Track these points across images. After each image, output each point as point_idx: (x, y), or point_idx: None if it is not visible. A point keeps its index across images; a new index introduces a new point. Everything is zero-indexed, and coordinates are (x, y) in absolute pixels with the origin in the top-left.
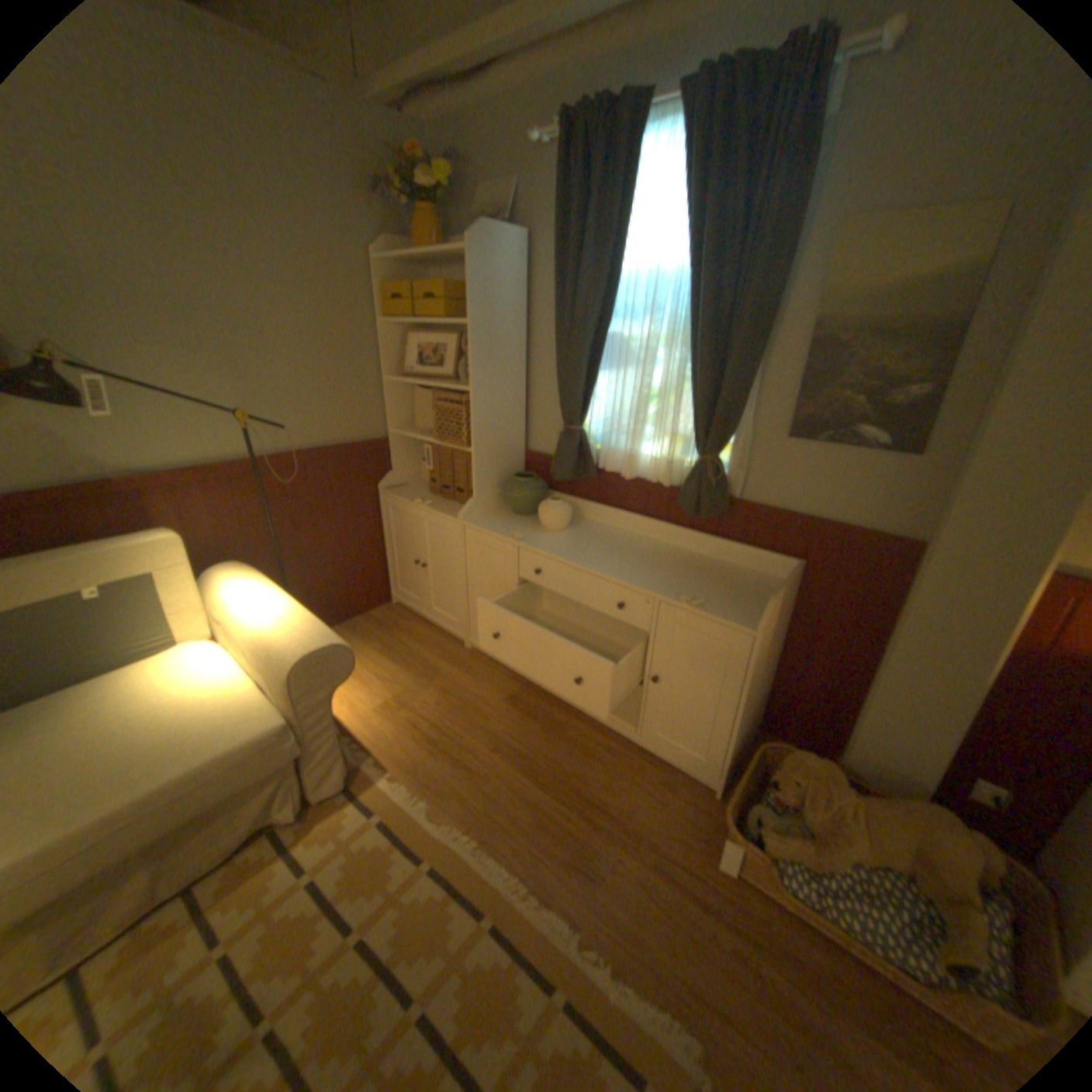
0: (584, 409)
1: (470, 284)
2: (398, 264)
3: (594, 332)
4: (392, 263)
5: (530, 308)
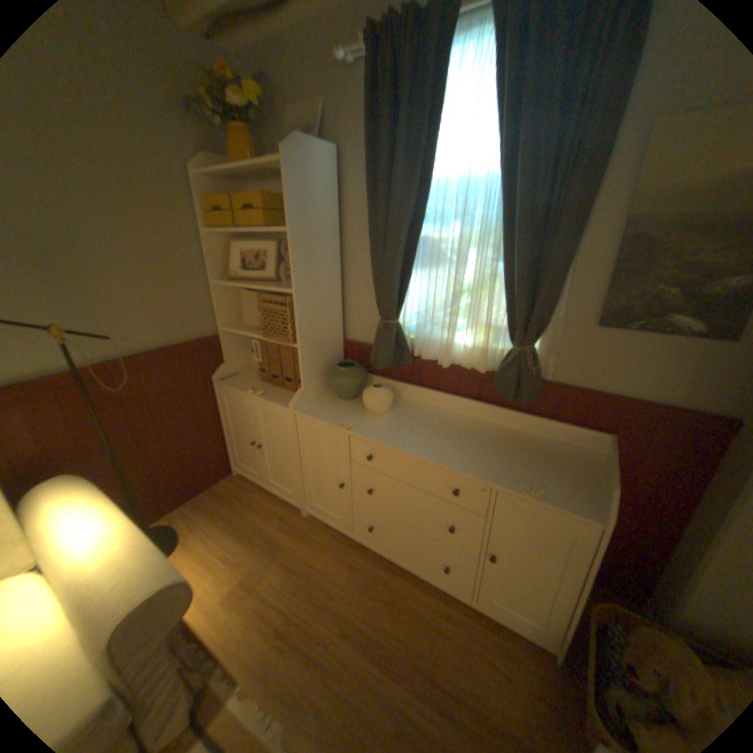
0: (400, 305)
1: (286, 194)
2: (216, 179)
3: (408, 235)
4: (210, 177)
5: (342, 215)
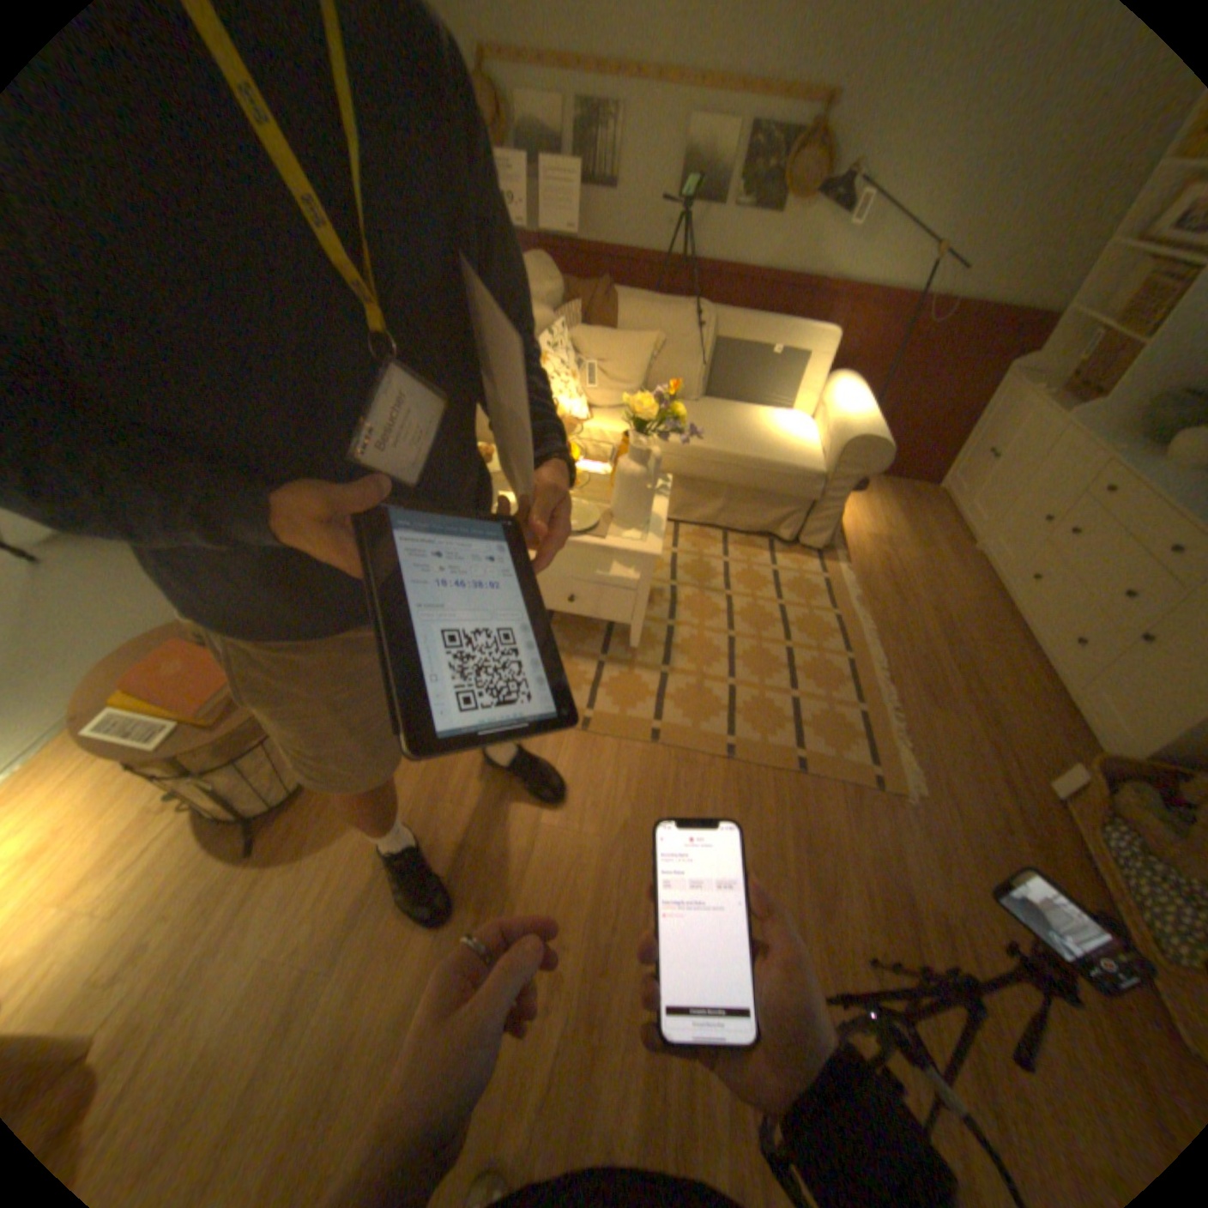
0: None
1: None
2: None
3: None
4: None
5: None
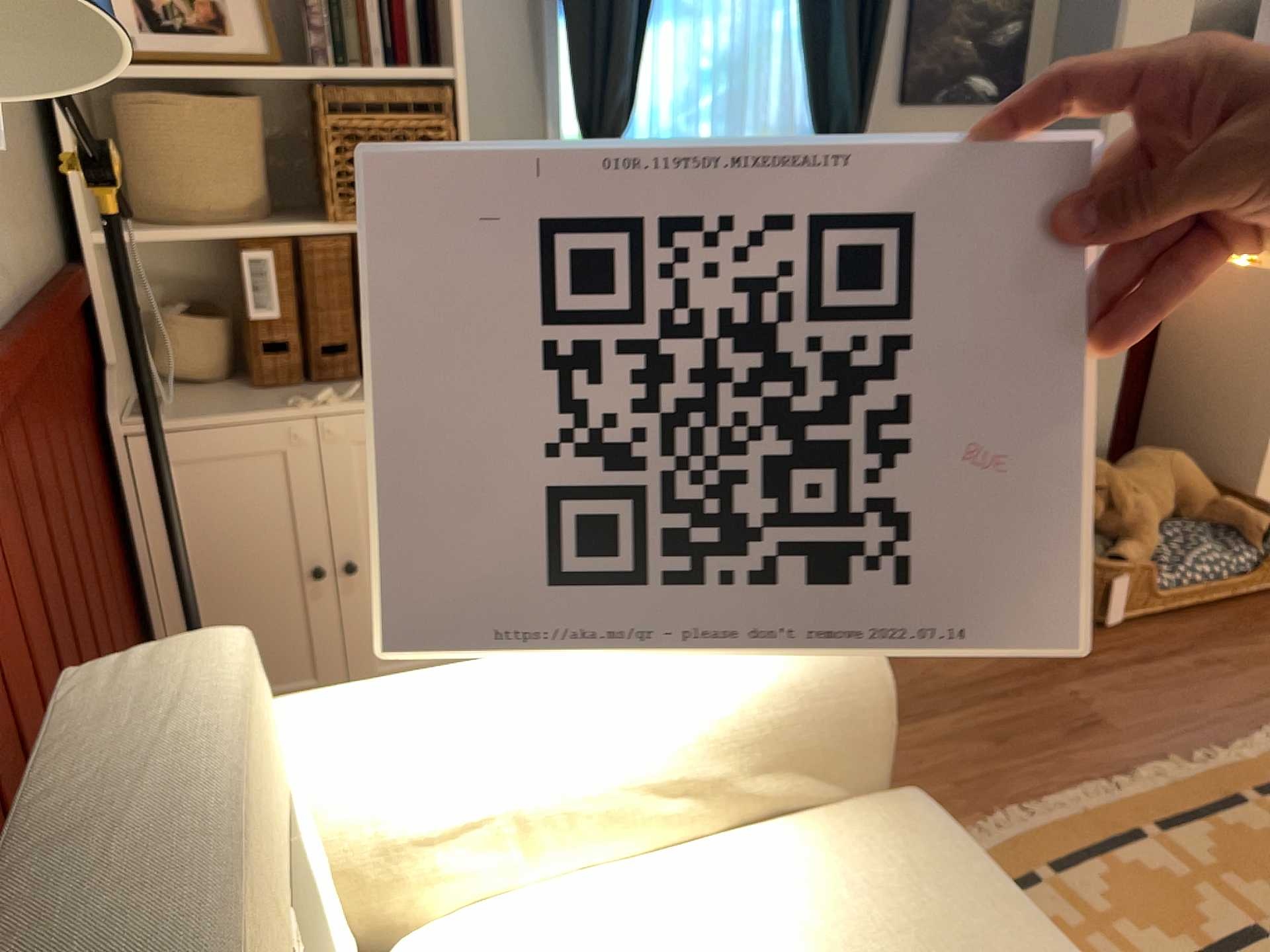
0: (630, 102)
1: None
2: None
3: None
4: None
5: None
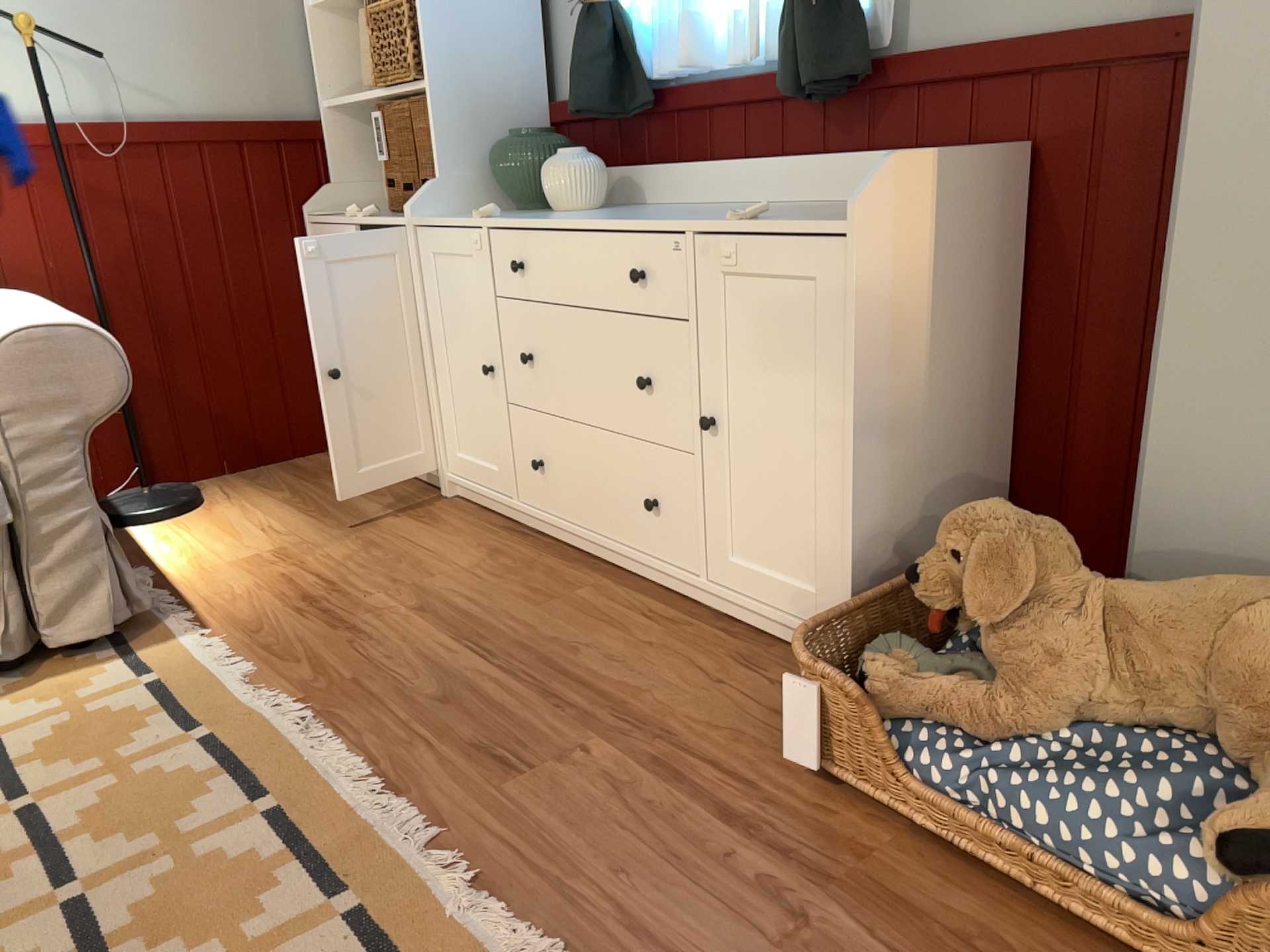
0: None
1: None
2: None
3: None
4: None
5: None
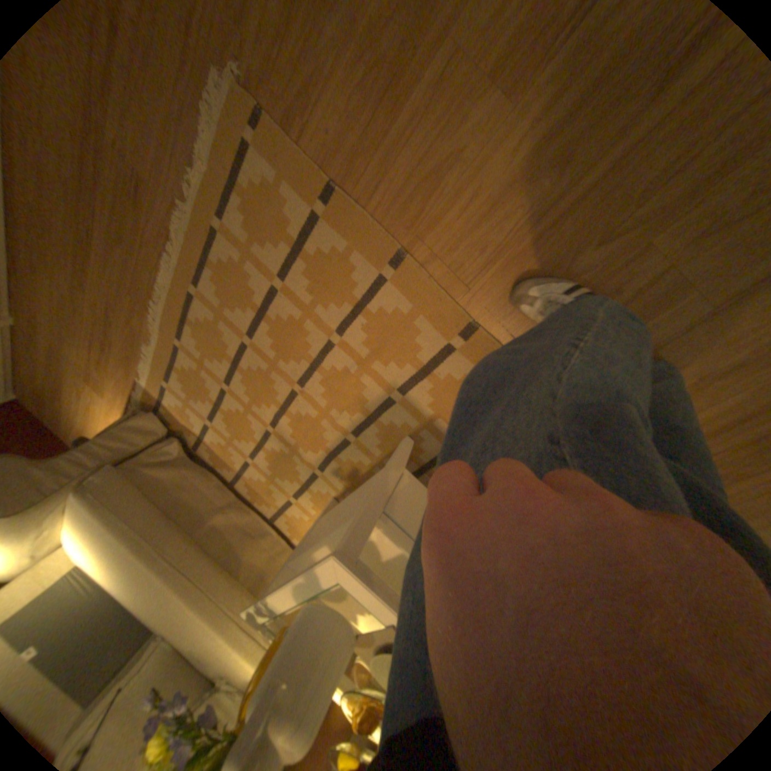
0: None
1: None
2: None
3: None
4: None
5: None
